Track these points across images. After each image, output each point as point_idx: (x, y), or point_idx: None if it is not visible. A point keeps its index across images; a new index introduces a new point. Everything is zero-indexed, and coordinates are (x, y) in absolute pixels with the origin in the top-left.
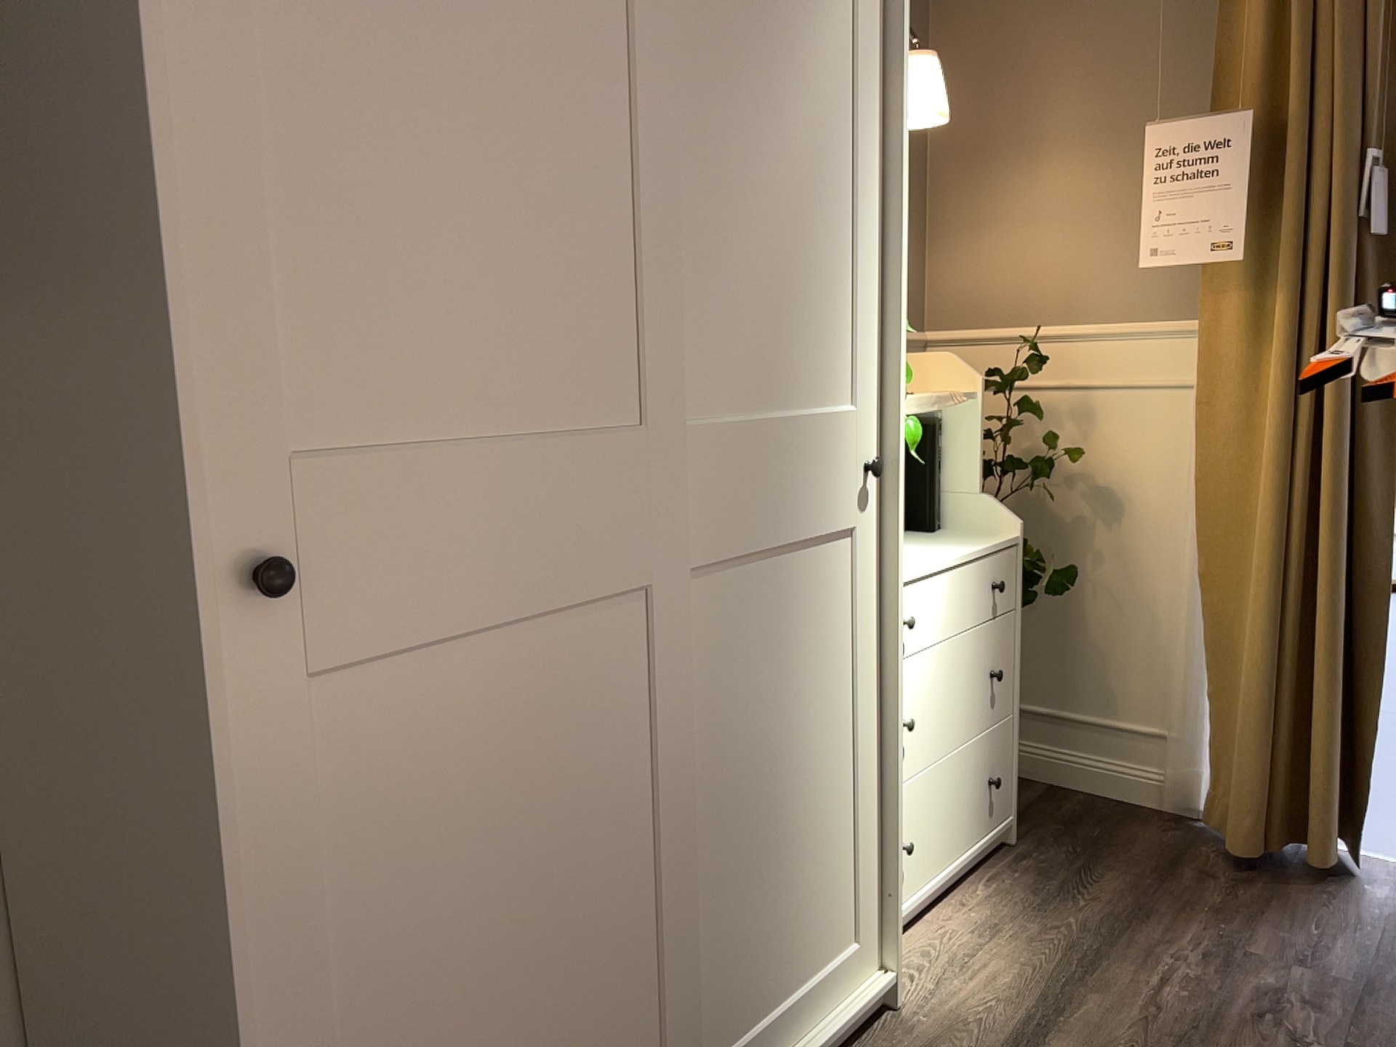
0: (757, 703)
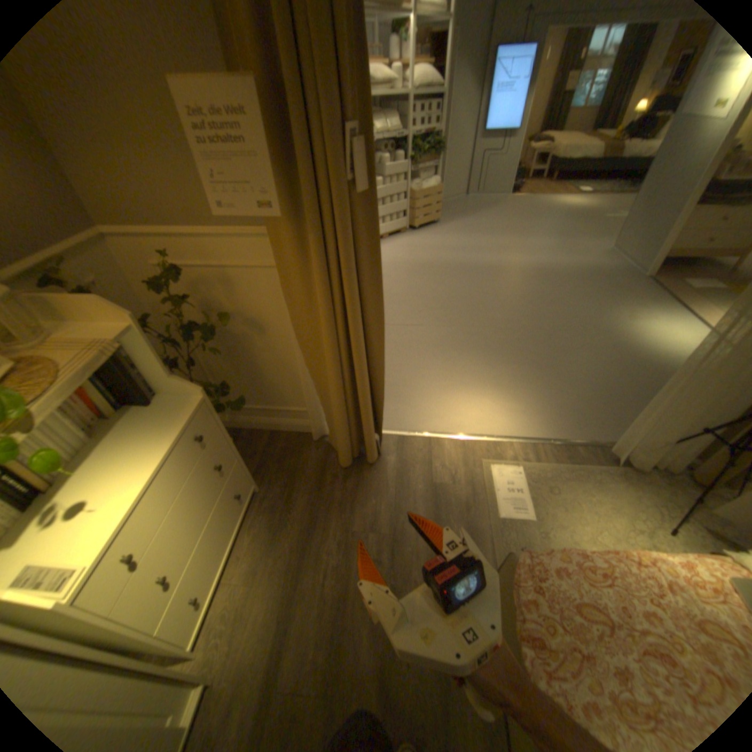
0: None
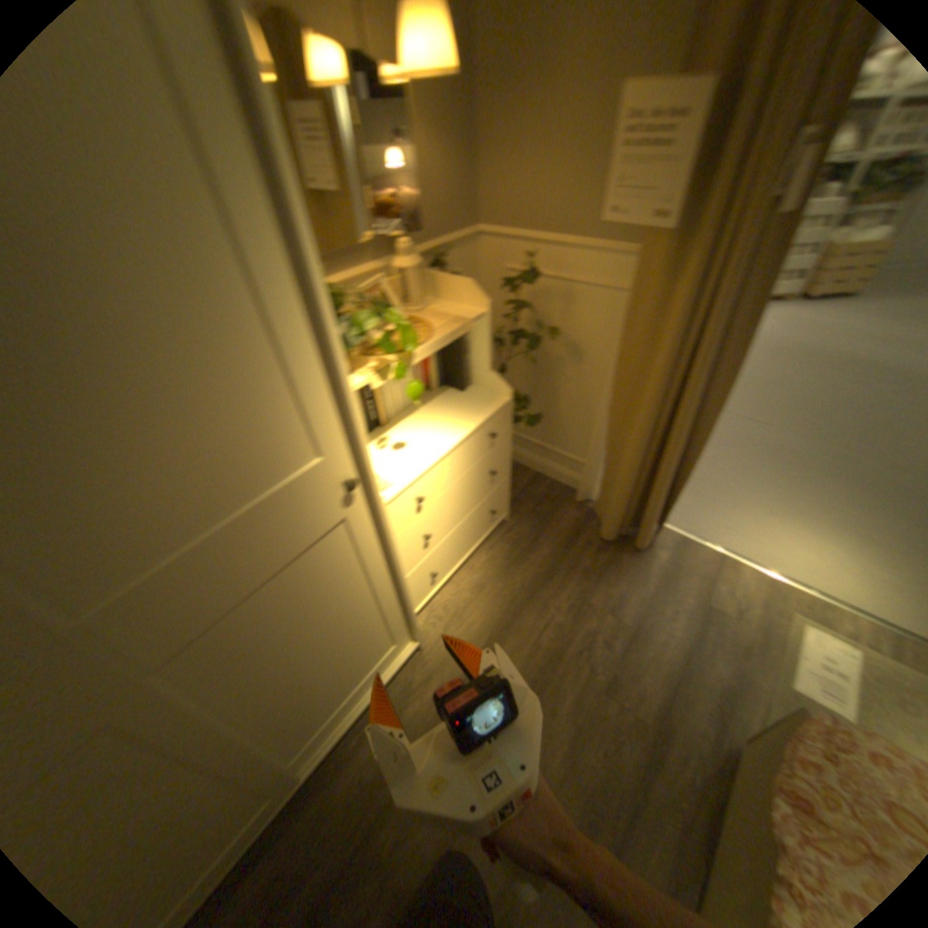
0: (287, 648)
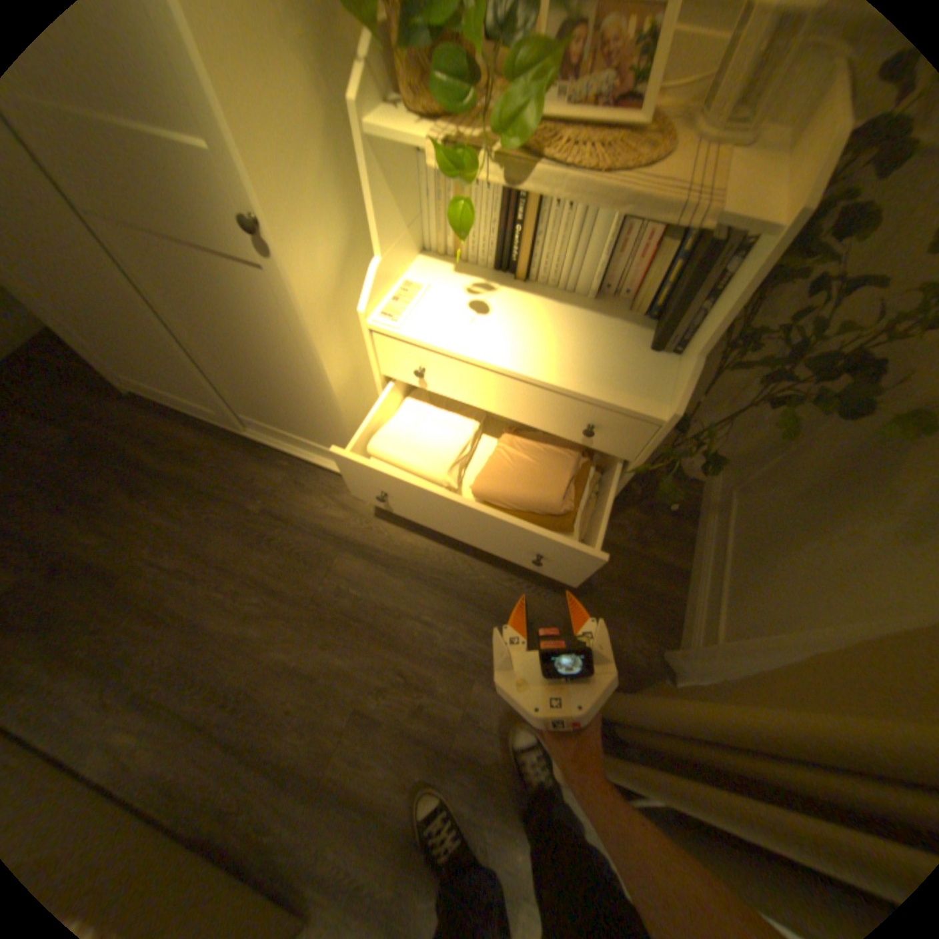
0: (214, 326)
